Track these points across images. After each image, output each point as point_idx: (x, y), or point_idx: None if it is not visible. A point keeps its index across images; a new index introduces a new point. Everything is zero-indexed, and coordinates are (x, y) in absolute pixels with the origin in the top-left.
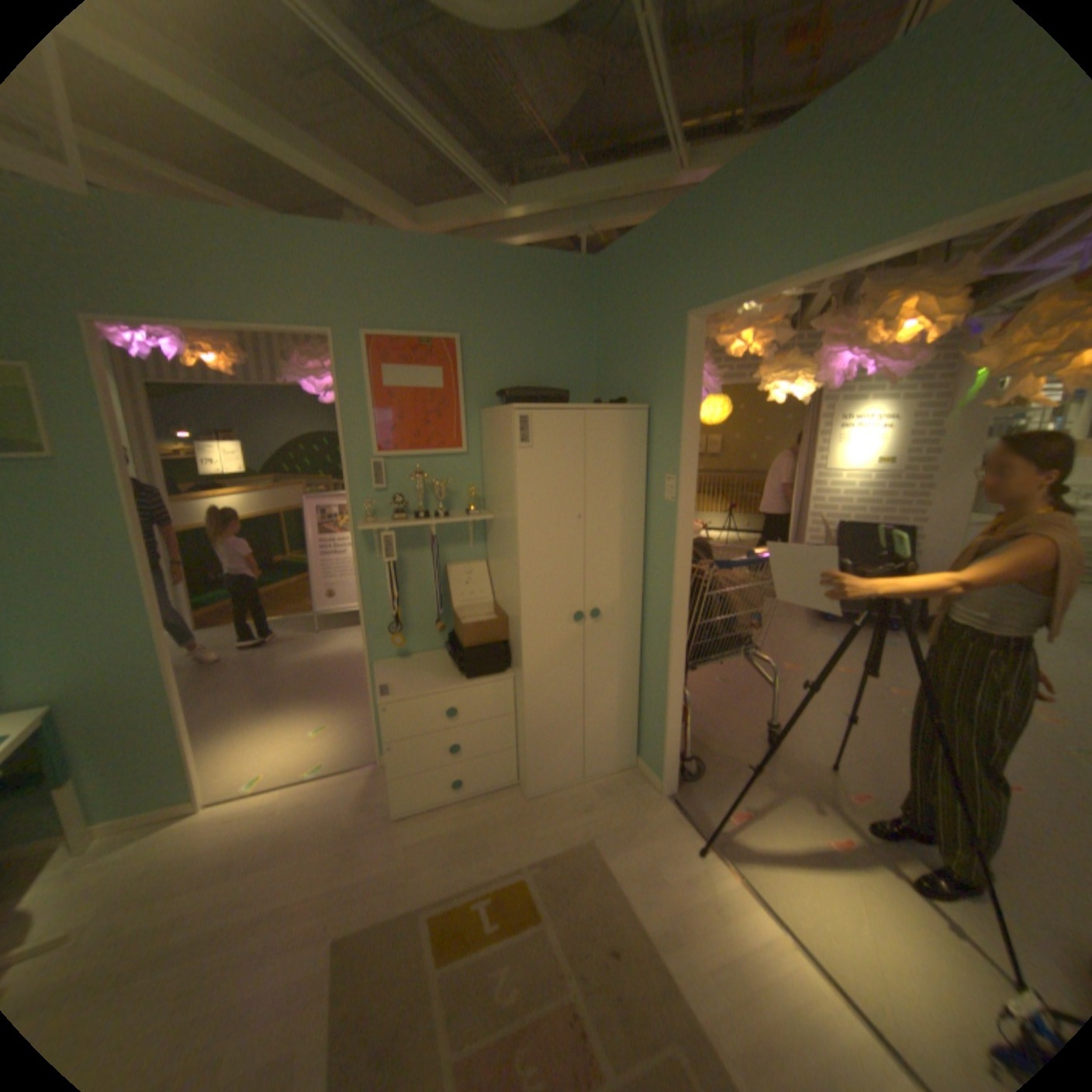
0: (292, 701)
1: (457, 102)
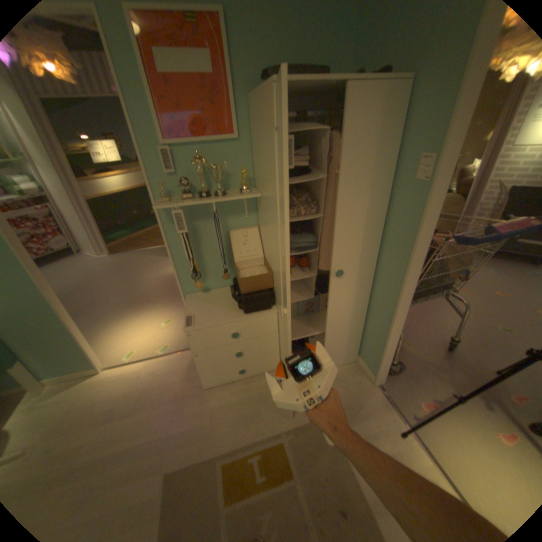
0: (154, 301)
1: None
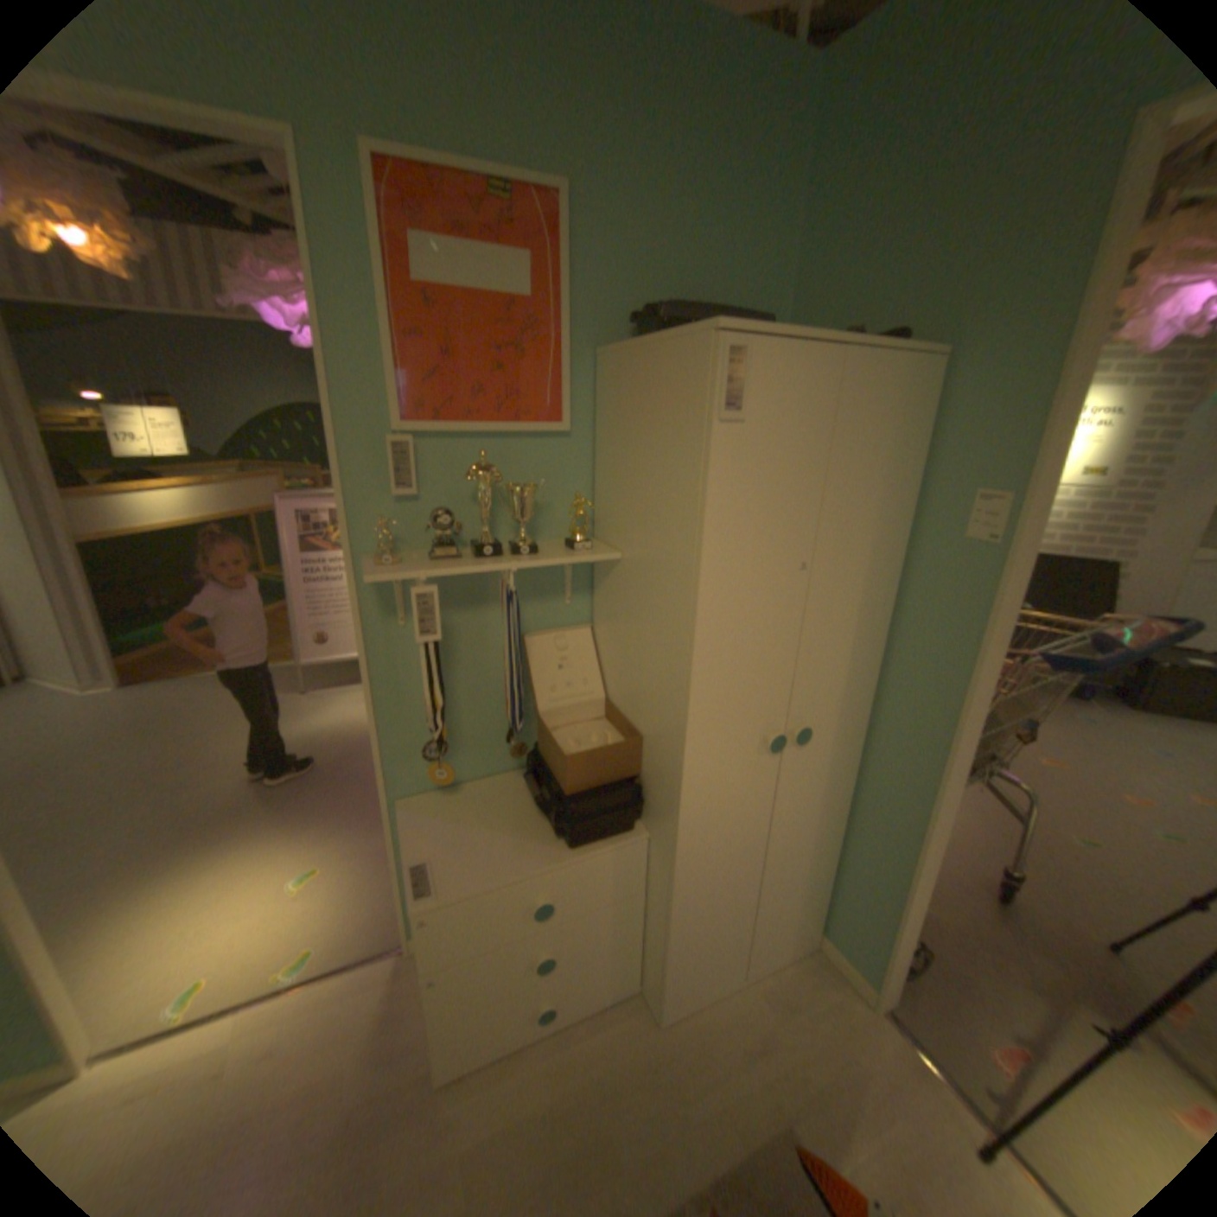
0: (263, 819)
1: None
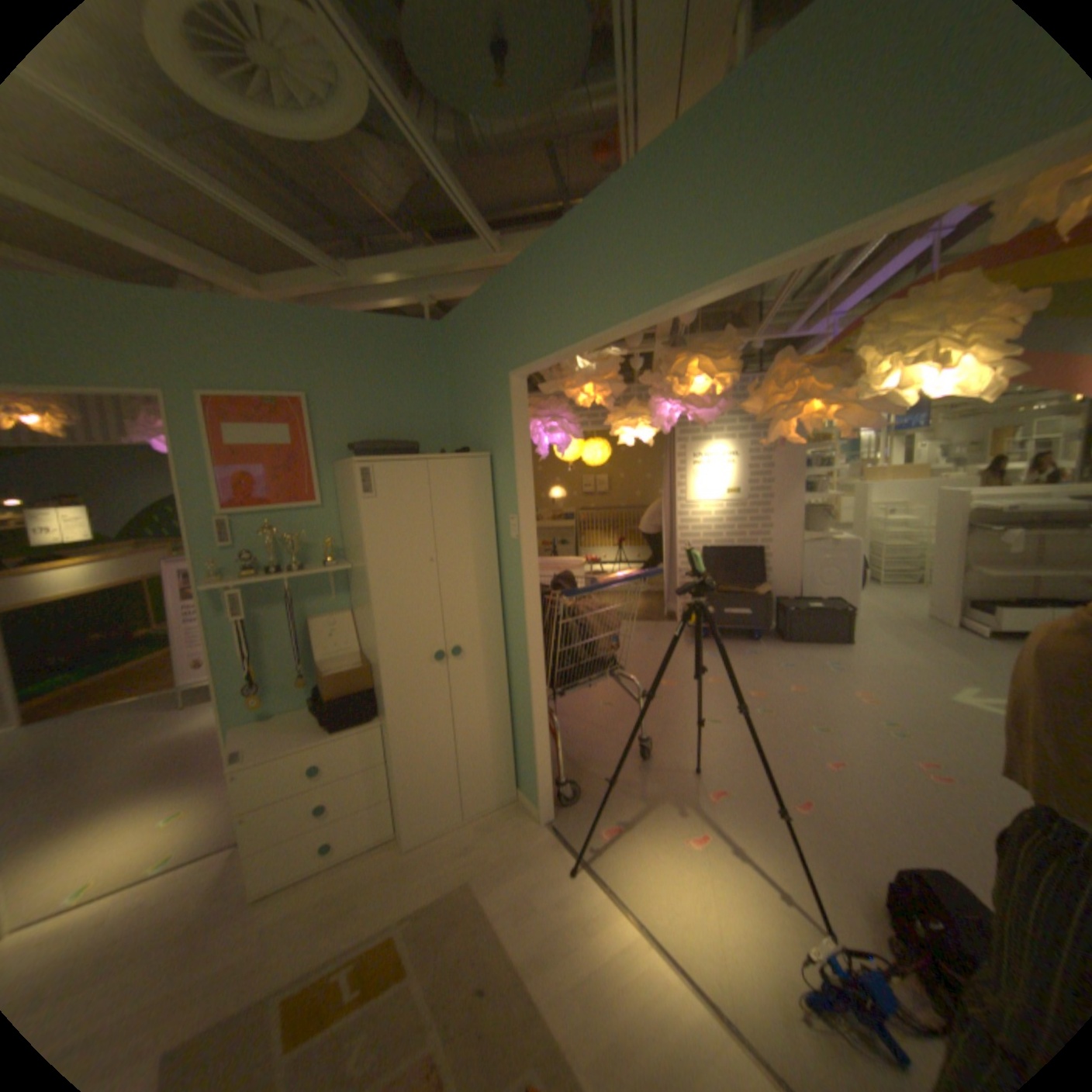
0: (143, 789)
1: (297, 184)
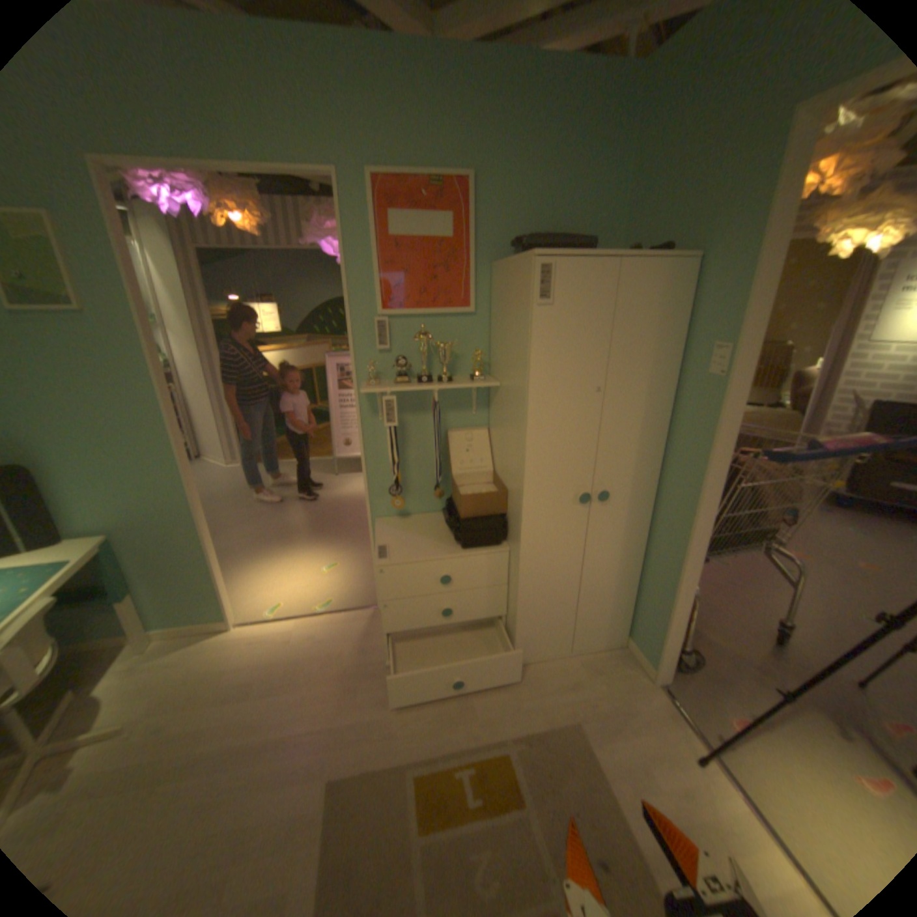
0: (312, 536)
1: None
